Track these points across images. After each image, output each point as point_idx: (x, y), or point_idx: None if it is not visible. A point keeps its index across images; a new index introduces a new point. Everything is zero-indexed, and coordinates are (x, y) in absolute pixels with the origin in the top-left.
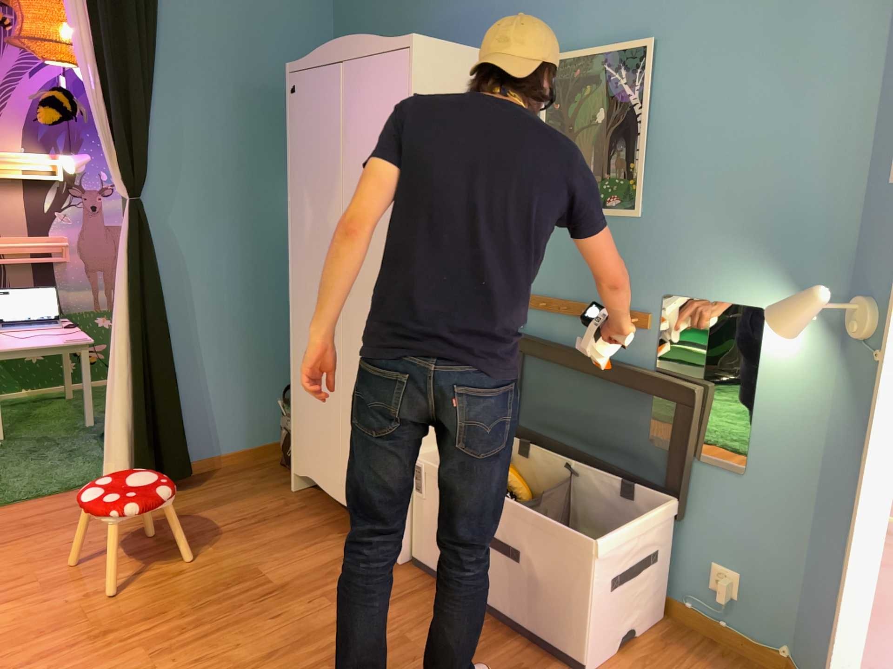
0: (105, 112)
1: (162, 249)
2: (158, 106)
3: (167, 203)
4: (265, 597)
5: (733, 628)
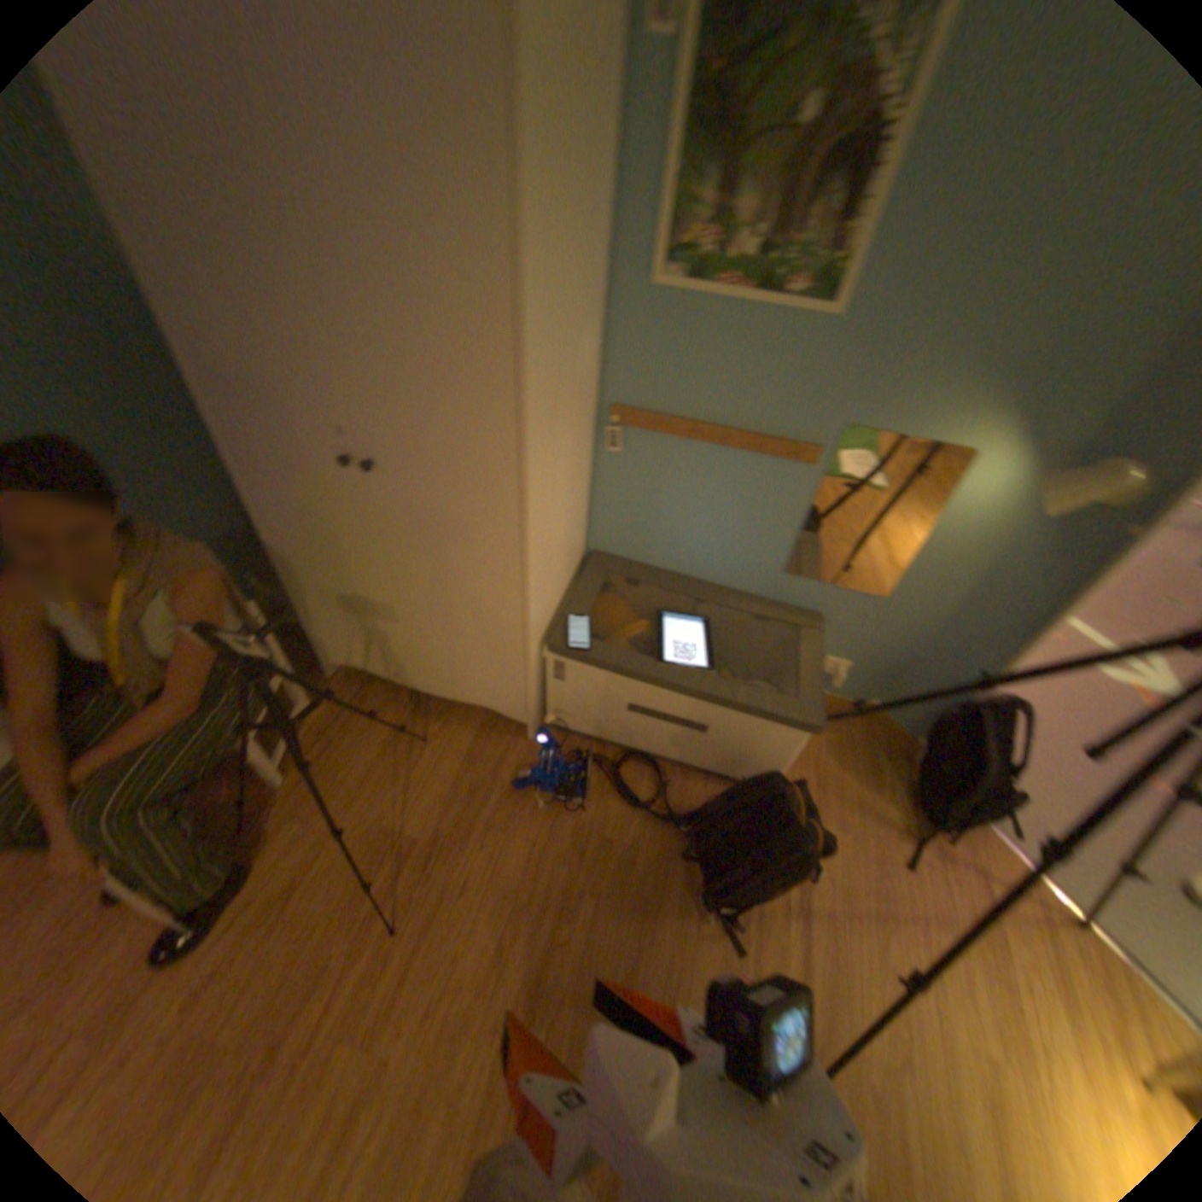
0: None
1: None
2: None
3: None
4: (428, 868)
5: (833, 694)
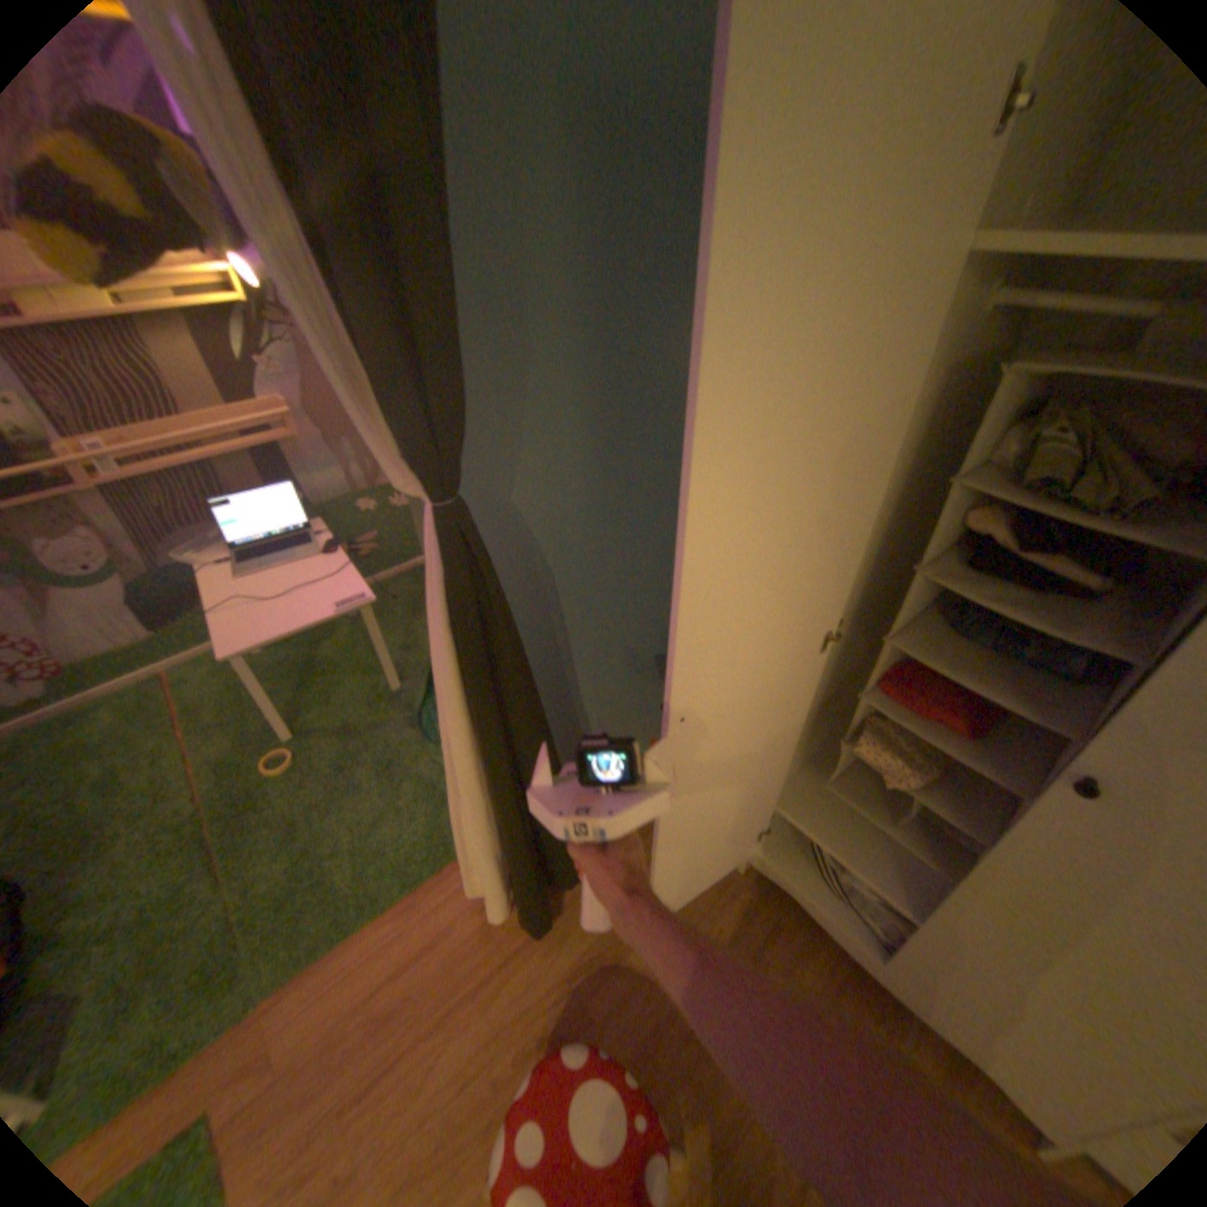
0: (288, 216)
1: (510, 562)
2: (451, 156)
3: (509, 459)
4: None
5: None
